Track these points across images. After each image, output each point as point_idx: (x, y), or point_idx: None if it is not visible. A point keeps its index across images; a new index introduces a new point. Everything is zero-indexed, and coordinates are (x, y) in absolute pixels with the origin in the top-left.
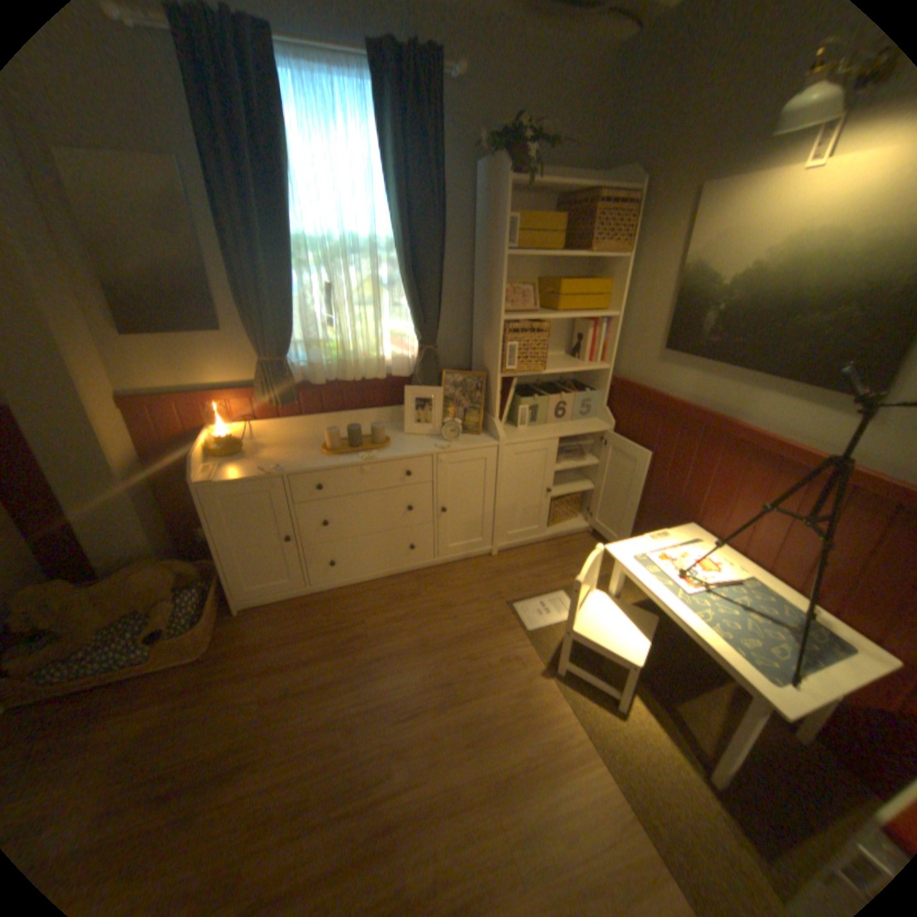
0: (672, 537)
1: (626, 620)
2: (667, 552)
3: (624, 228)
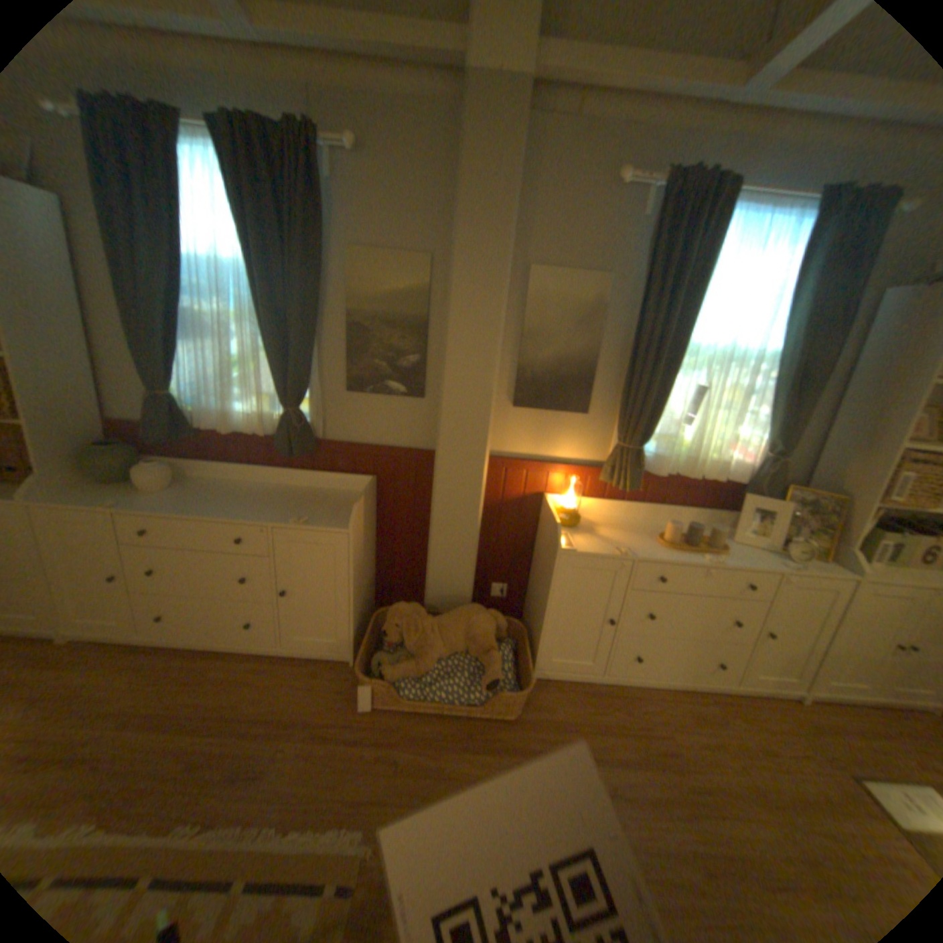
0: None
1: None
2: None
3: None
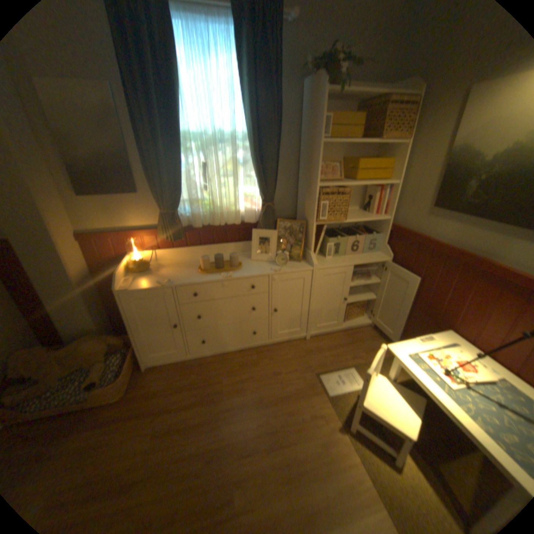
0: (437, 341)
1: (402, 400)
2: (434, 353)
3: (405, 122)
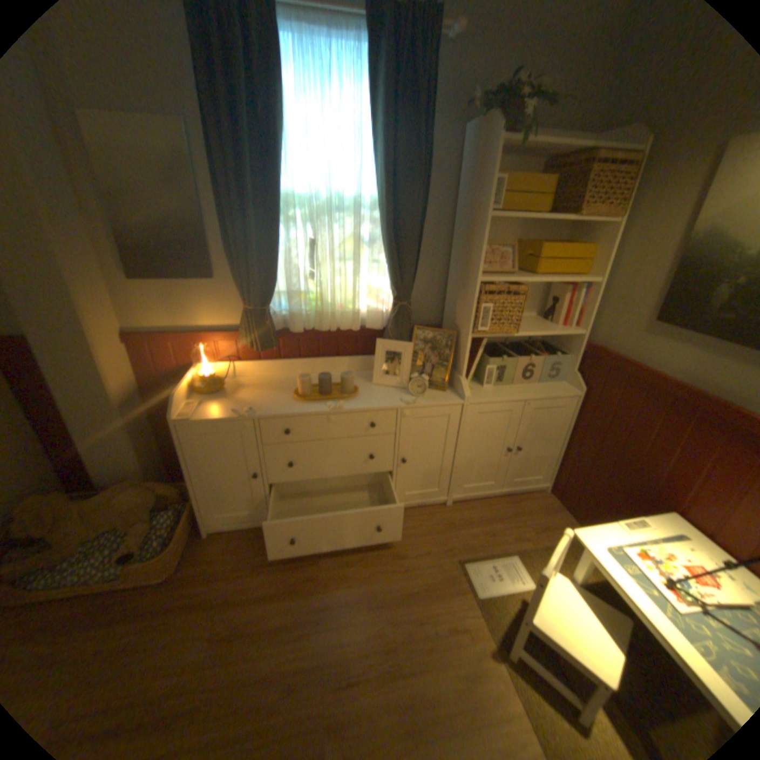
0: (652, 528)
1: (594, 618)
2: (648, 548)
3: (617, 191)
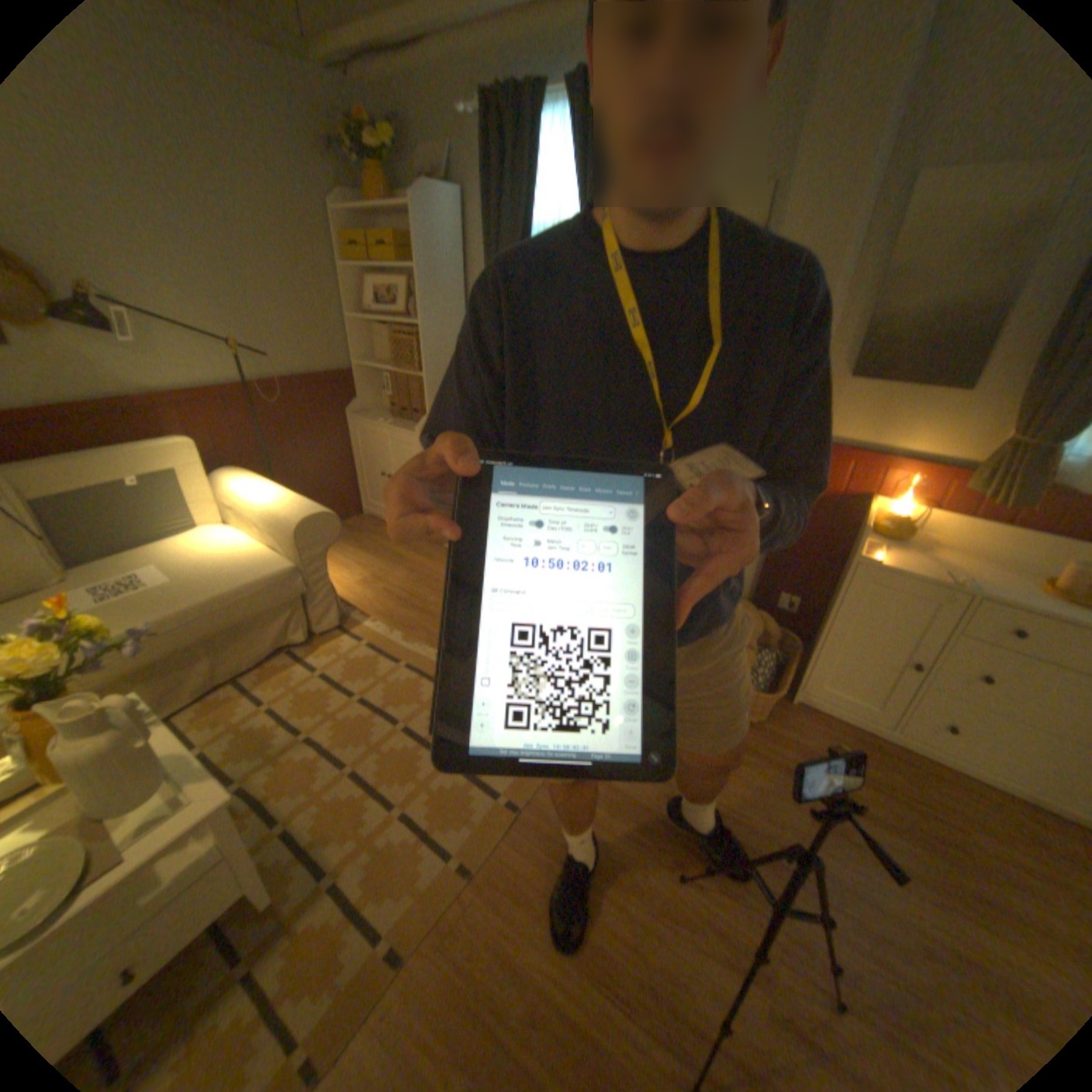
0: None
1: None
2: None
3: None
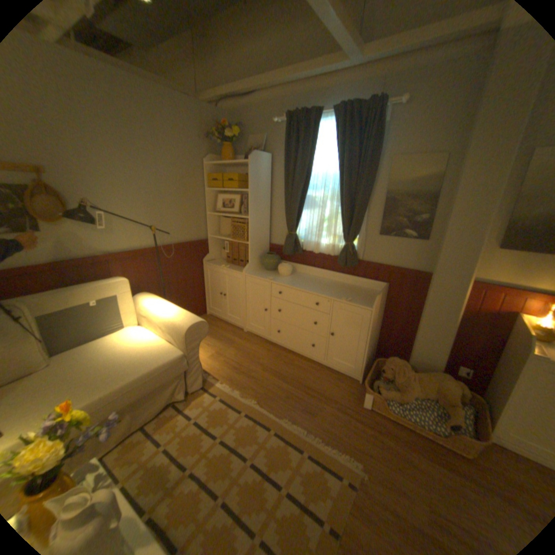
0: None
1: None
2: None
3: None
